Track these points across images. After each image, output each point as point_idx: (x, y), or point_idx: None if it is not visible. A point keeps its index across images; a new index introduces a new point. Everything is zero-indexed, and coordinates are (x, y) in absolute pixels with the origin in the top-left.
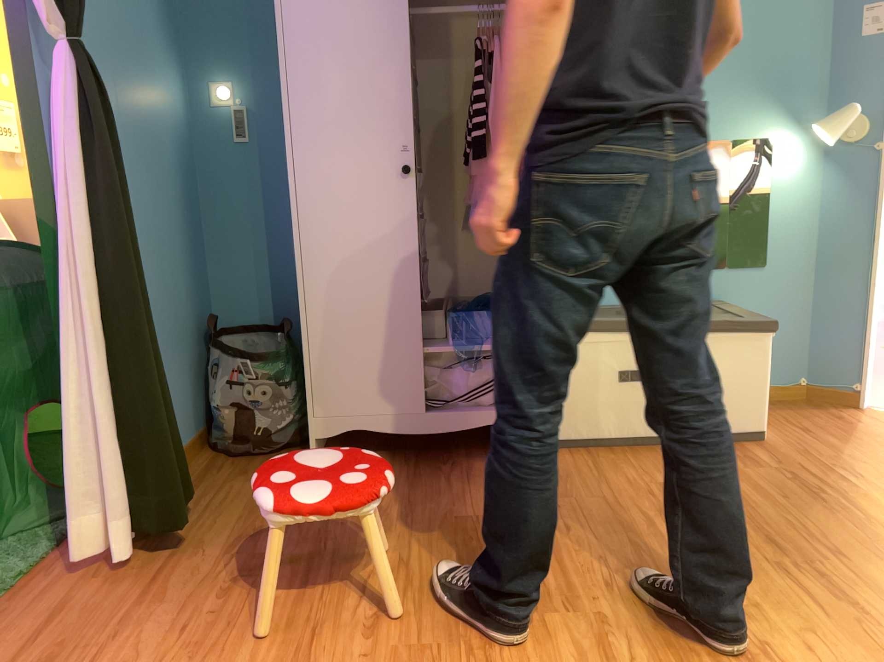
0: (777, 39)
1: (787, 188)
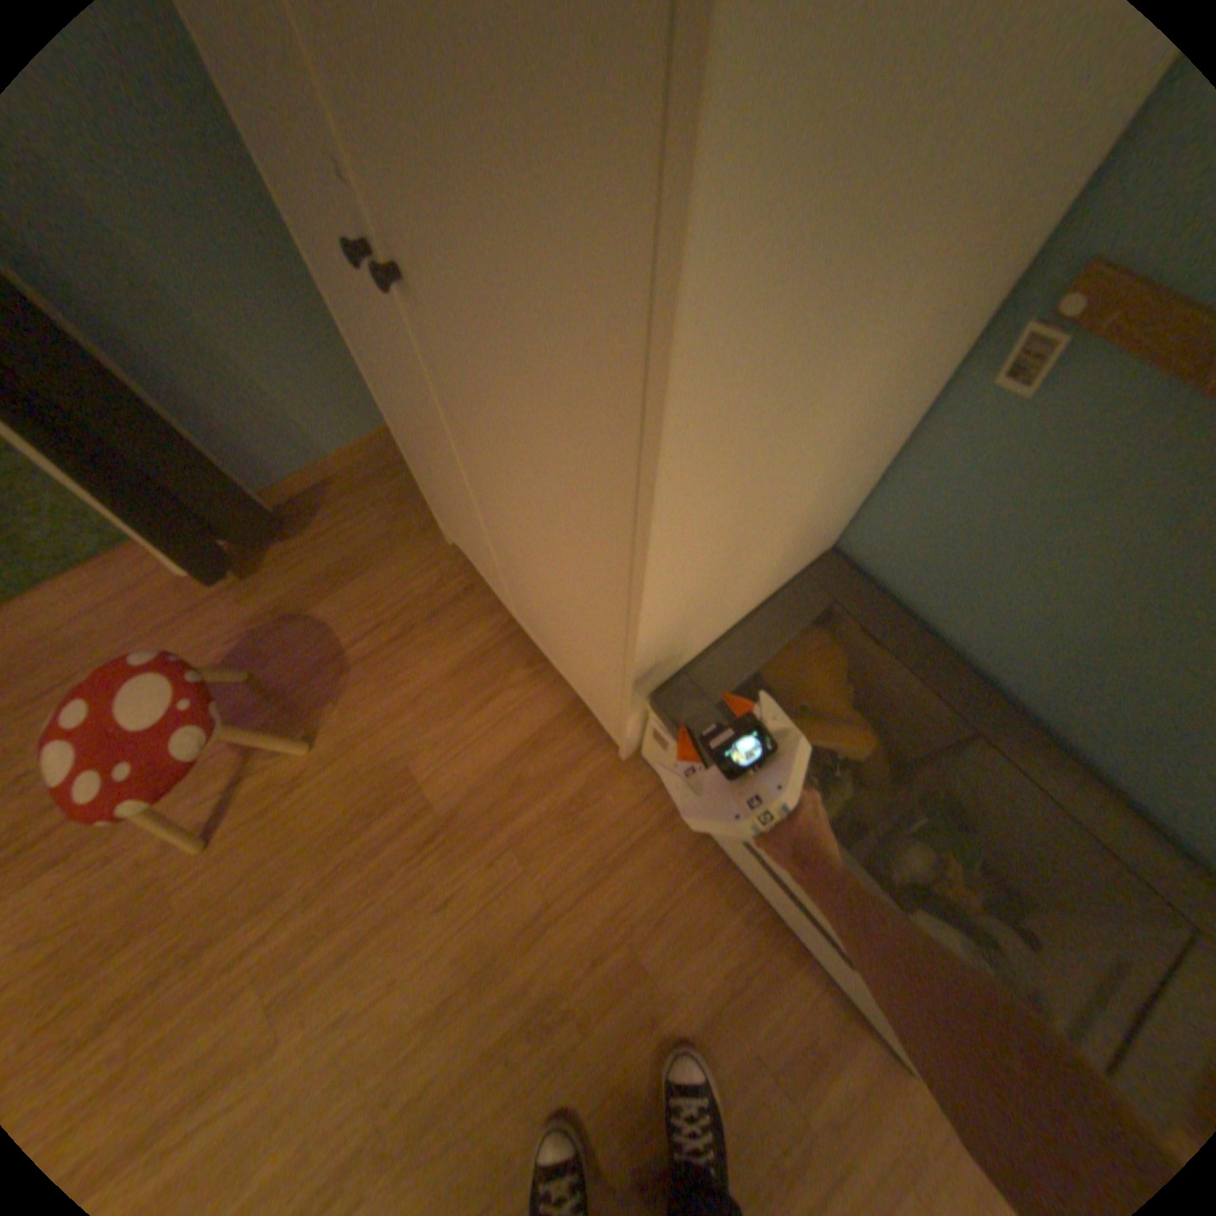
0: None
1: None
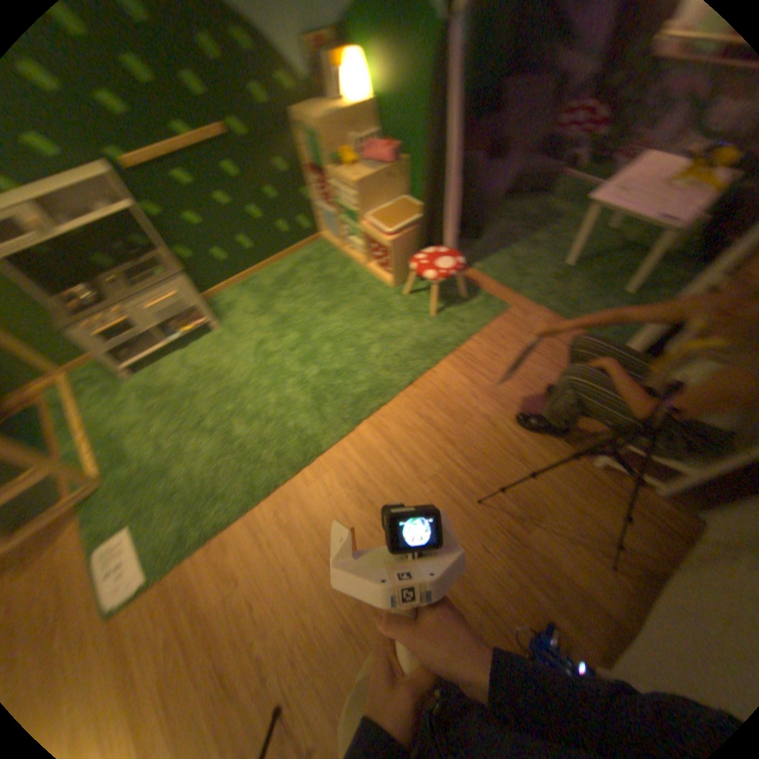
0: None
1: None
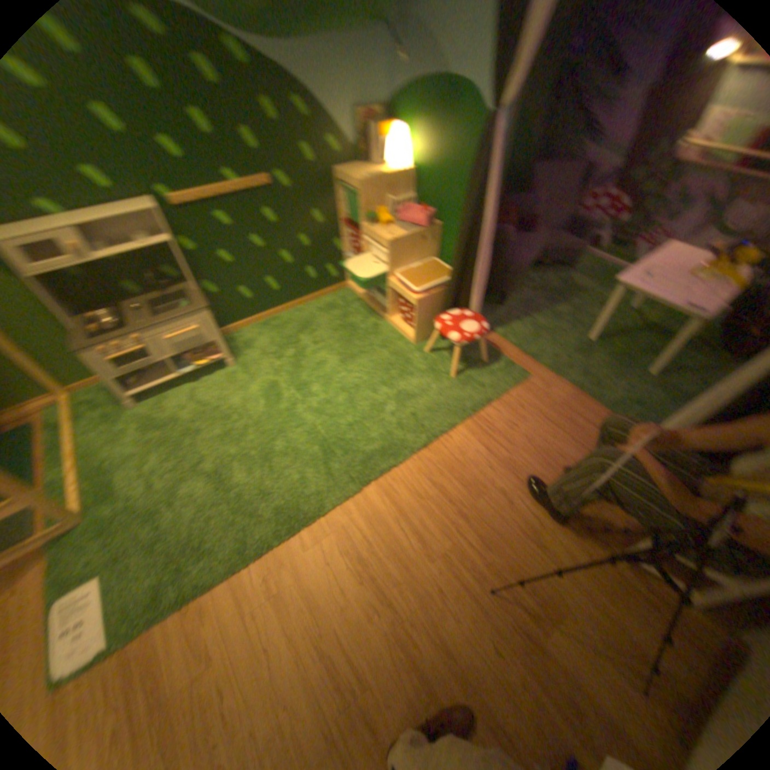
0: None
1: None
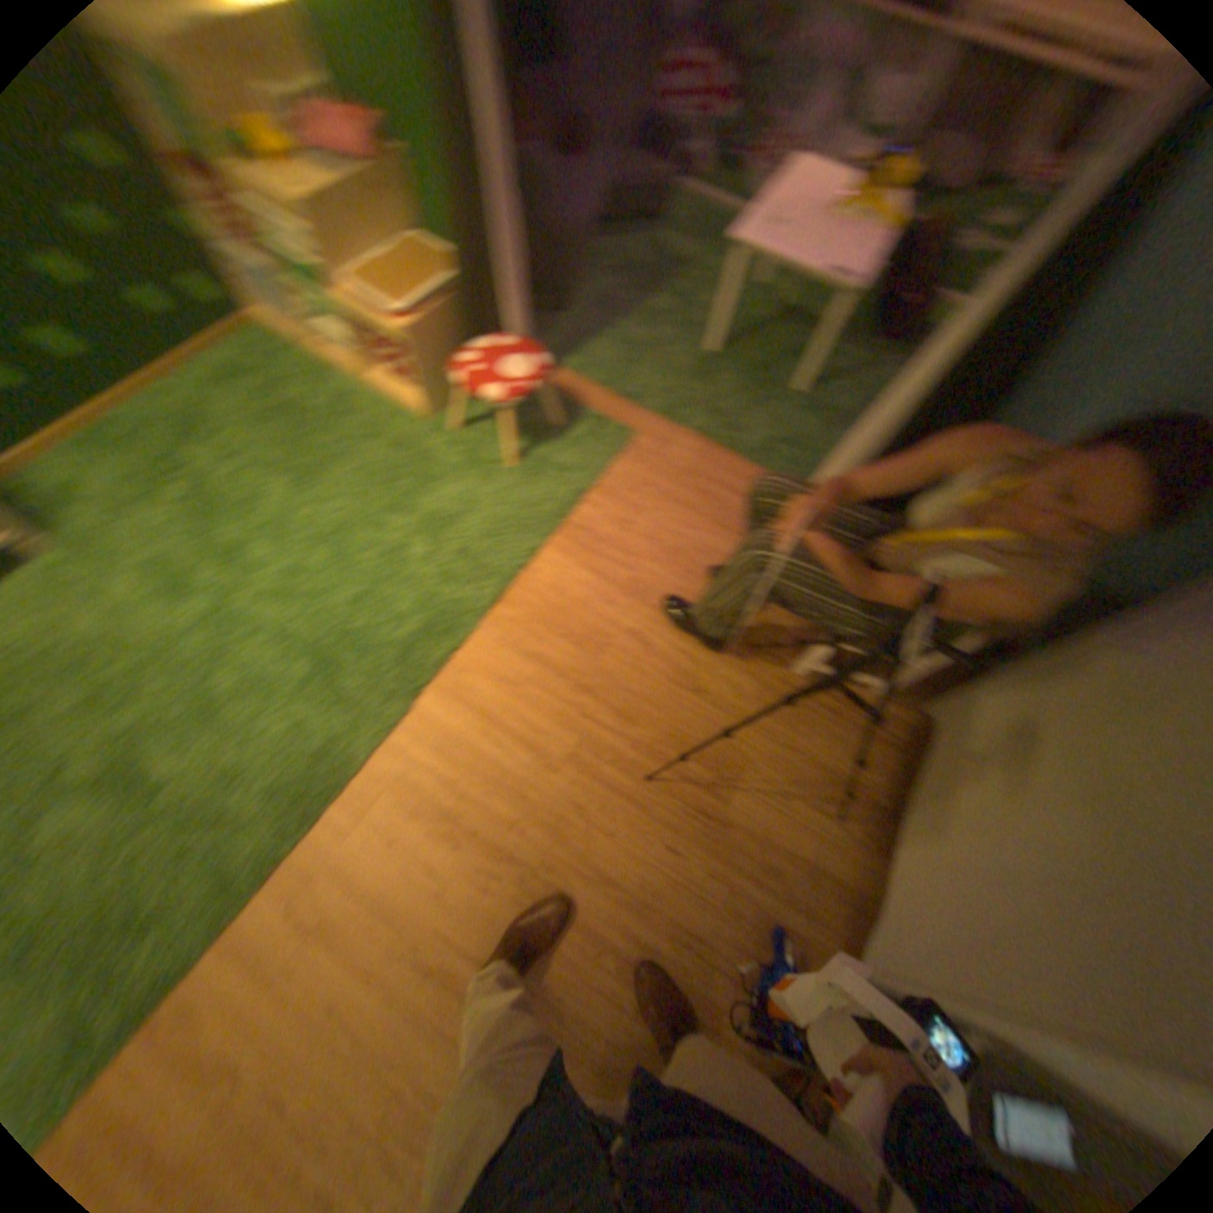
0: None
1: None
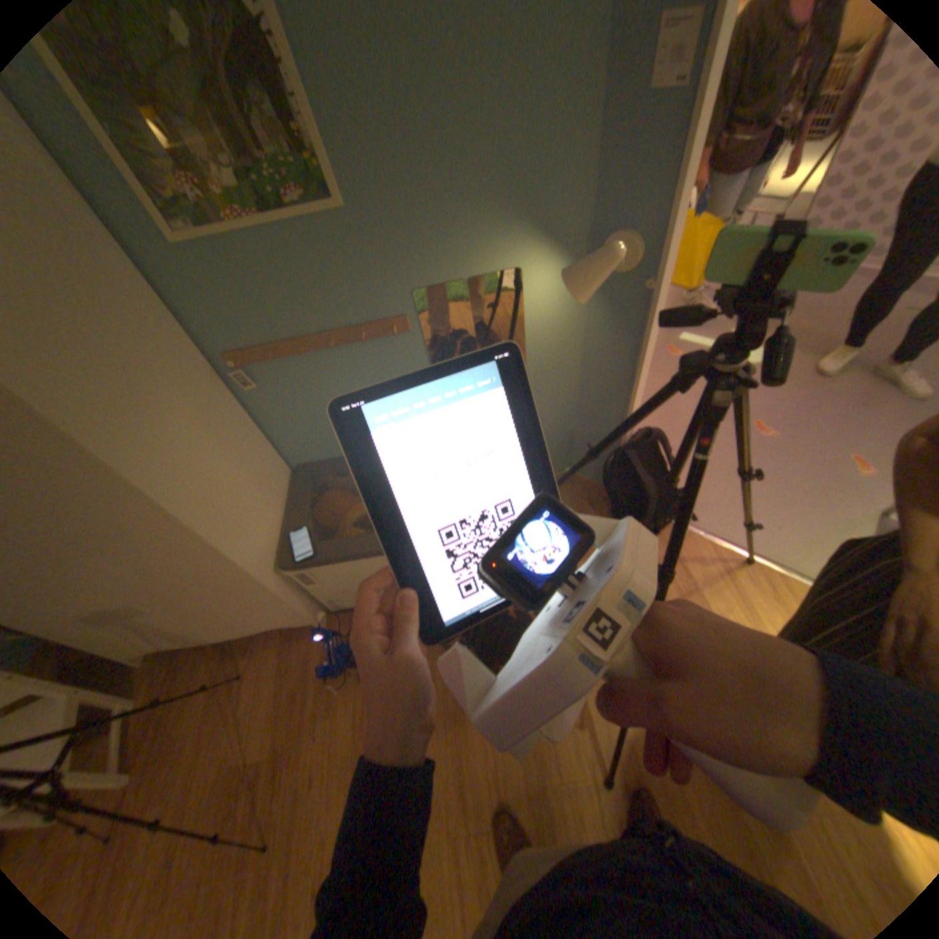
0: (513, 102)
1: (544, 324)
